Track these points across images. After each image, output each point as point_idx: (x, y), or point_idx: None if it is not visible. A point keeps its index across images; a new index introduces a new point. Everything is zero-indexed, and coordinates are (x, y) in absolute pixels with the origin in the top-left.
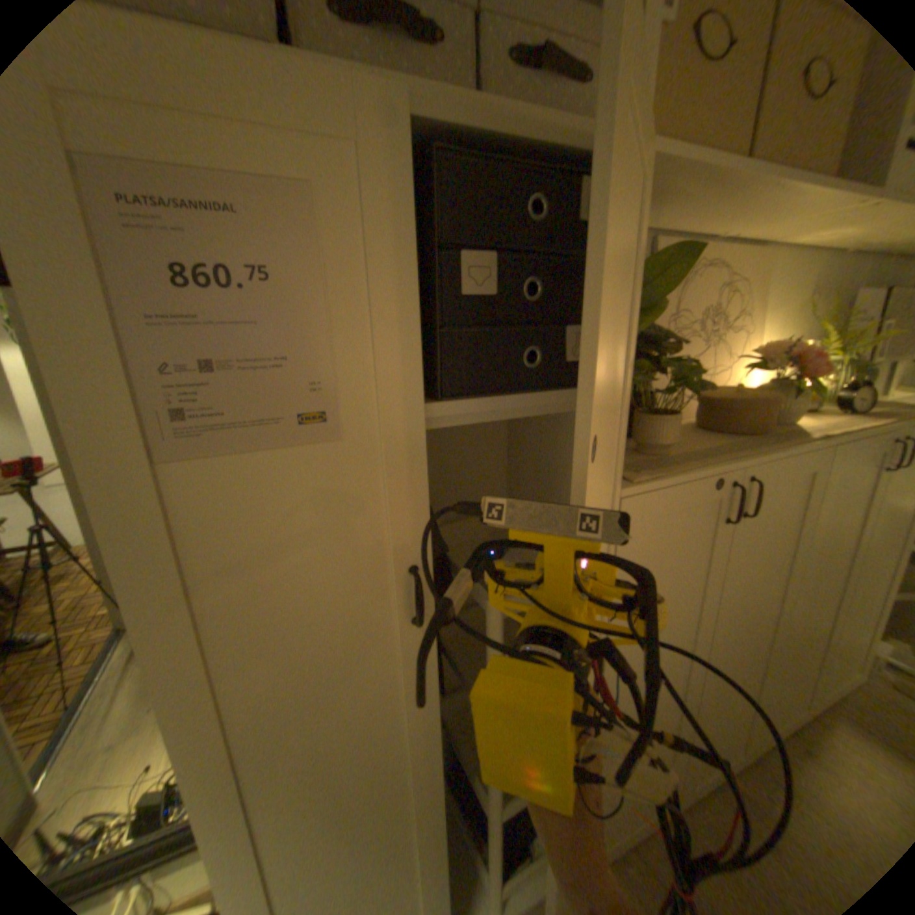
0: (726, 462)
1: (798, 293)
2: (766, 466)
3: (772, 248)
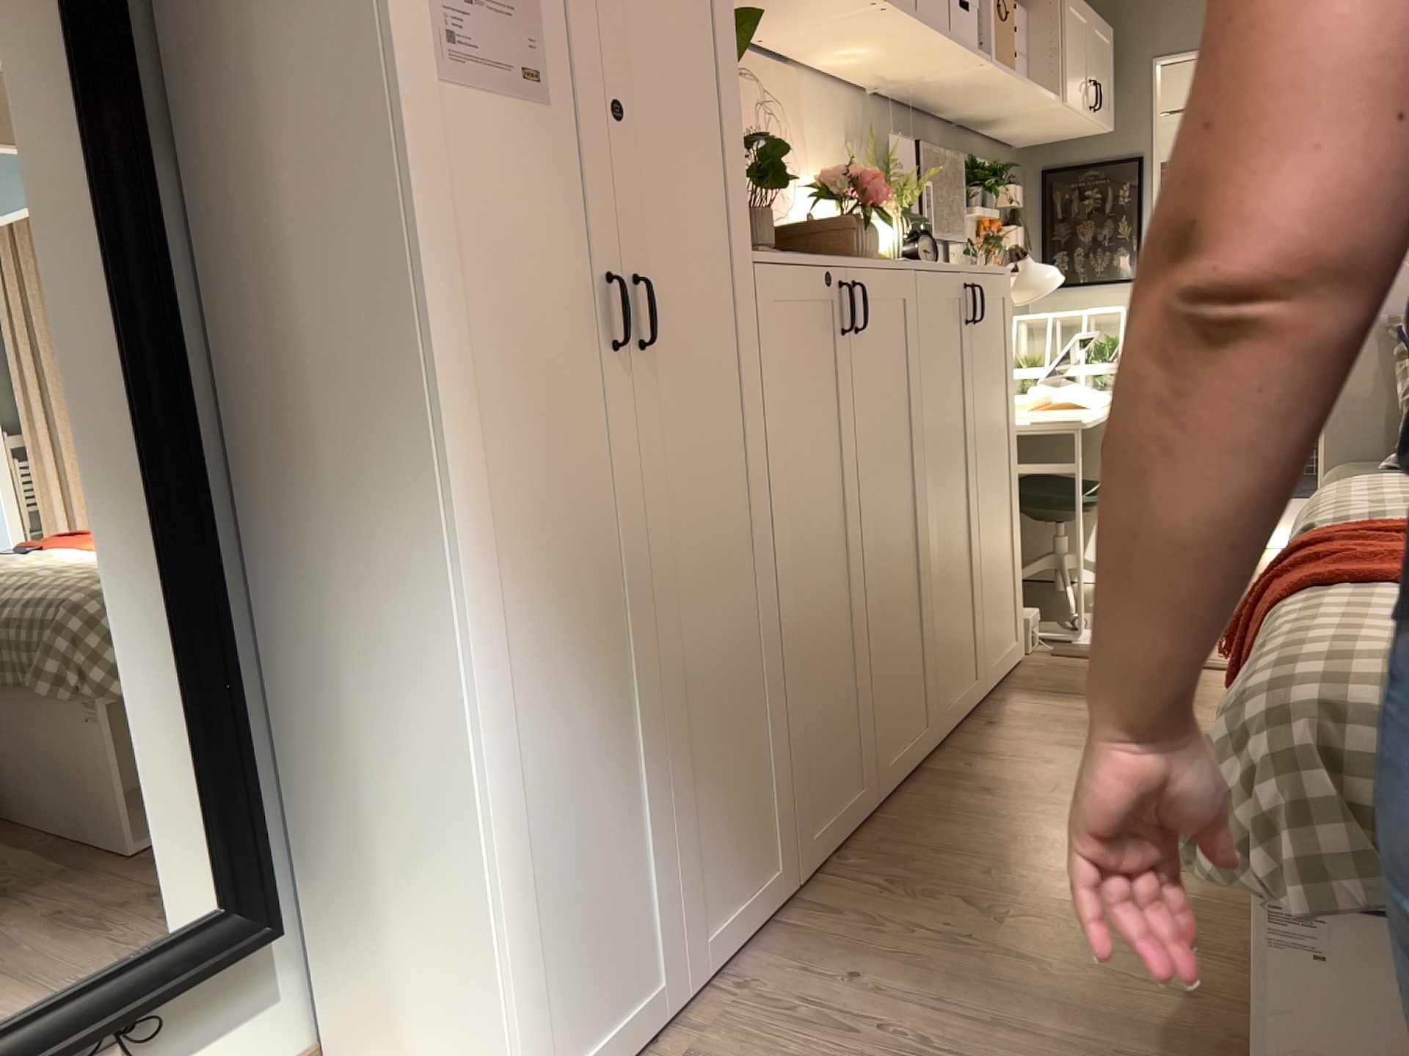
0: (826, 258)
1: (830, 138)
2: (861, 272)
3: (793, 74)
